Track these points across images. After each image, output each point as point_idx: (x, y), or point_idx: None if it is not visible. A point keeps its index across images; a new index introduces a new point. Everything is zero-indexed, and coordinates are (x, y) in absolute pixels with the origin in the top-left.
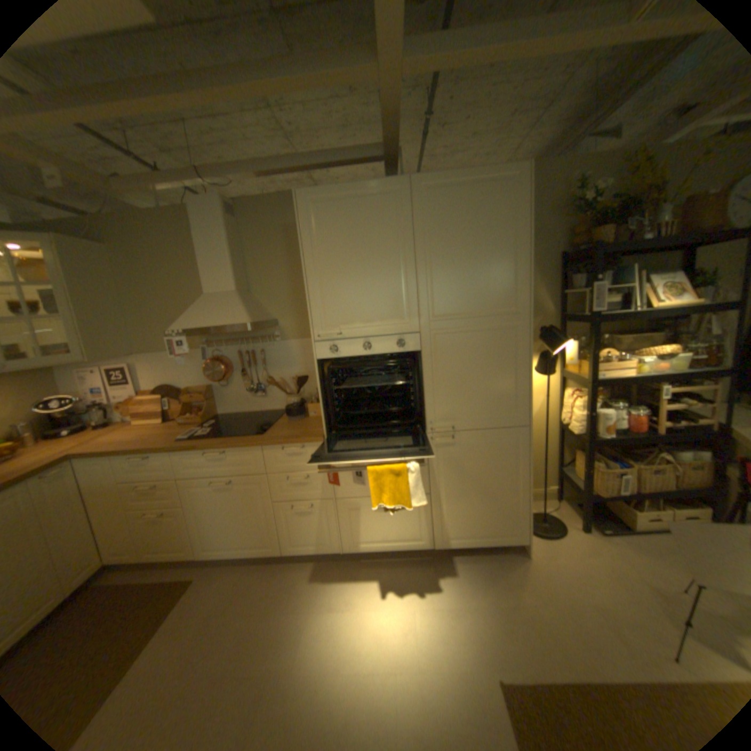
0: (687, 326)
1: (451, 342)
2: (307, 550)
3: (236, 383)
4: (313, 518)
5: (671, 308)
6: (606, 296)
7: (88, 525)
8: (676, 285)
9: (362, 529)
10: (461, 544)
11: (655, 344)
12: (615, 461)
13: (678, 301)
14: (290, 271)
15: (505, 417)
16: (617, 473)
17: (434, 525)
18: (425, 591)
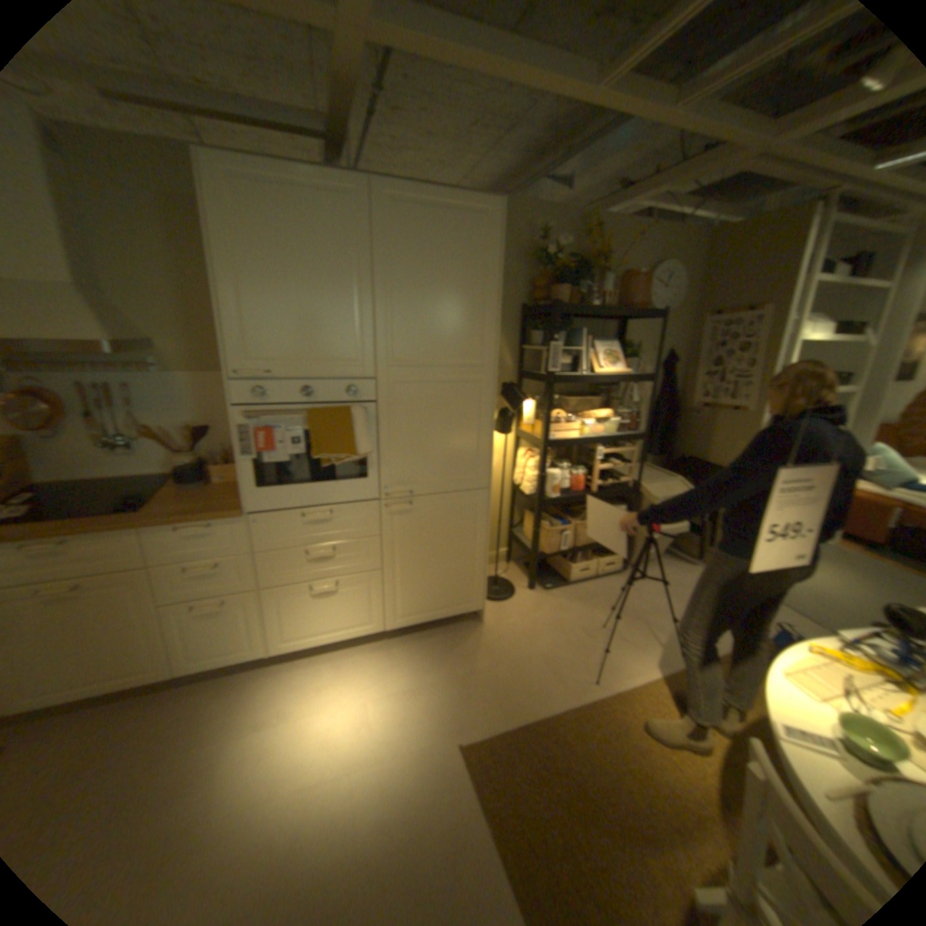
0: (615, 392)
1: (410, 393)
2: (212, 664)
3: (66, 435)
4: (221, 620)
5: (606, 375)
6: (557, 357)
7: None
8: (611, 353)
9: (293, 623)
10: (412, 621)
11: (591, 408)
12: (556, 518)
13: (611, 369)
14: (170, 266)
15: (463, 479)
16: (557, 530)
17: (383, 605)
18: (373, 679)
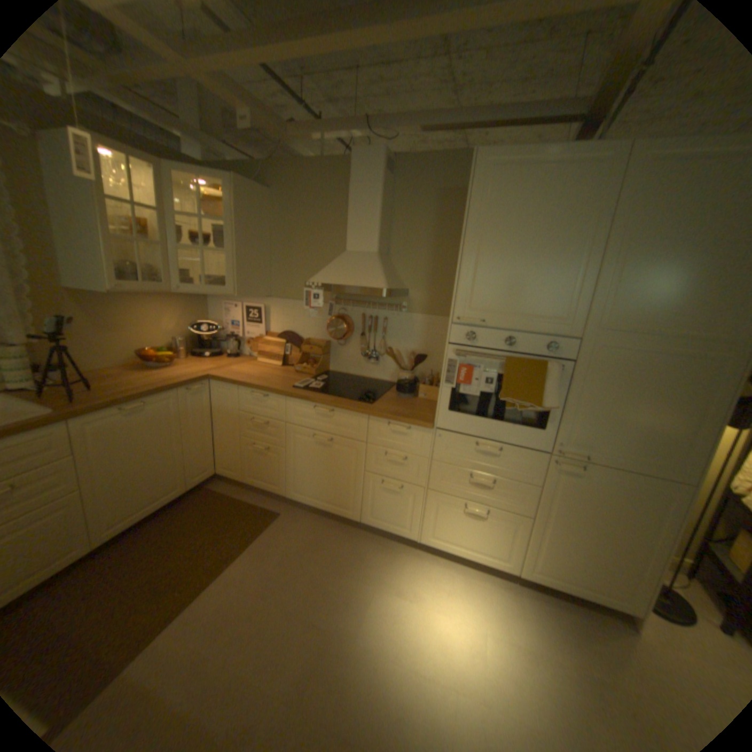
0: None
1: (621, 359)
2: (386, 527)
3: (352, 345)
4: (400, 499)
5: None
6: None
7: (210, 438)
8: None
9: (447, 527)
10: (554, 584)
11: None
12: None
13: None
14: (435, 240)
15: (664, 466)
16: None
17: (528, 553)
18: (501, 617)
